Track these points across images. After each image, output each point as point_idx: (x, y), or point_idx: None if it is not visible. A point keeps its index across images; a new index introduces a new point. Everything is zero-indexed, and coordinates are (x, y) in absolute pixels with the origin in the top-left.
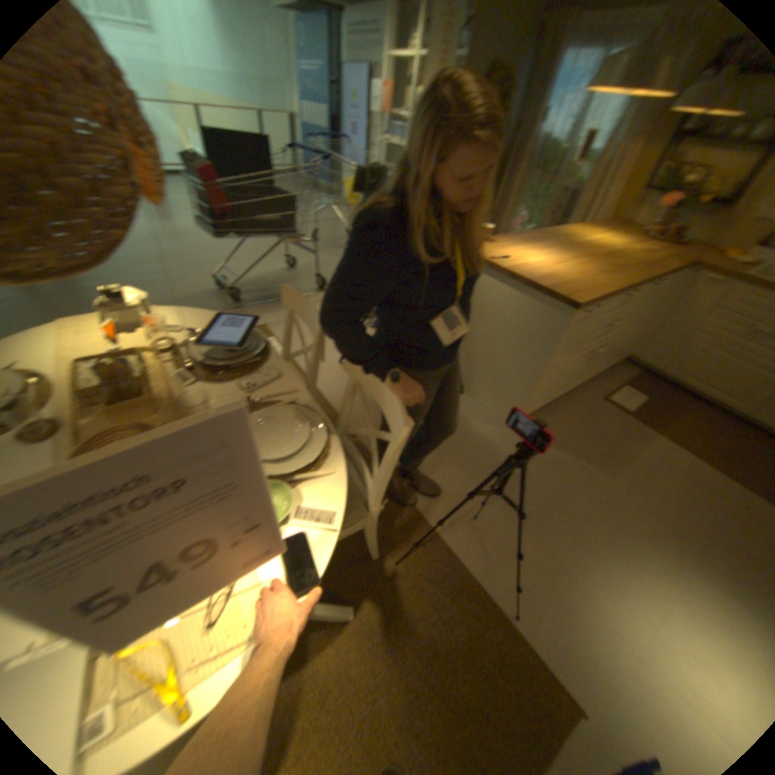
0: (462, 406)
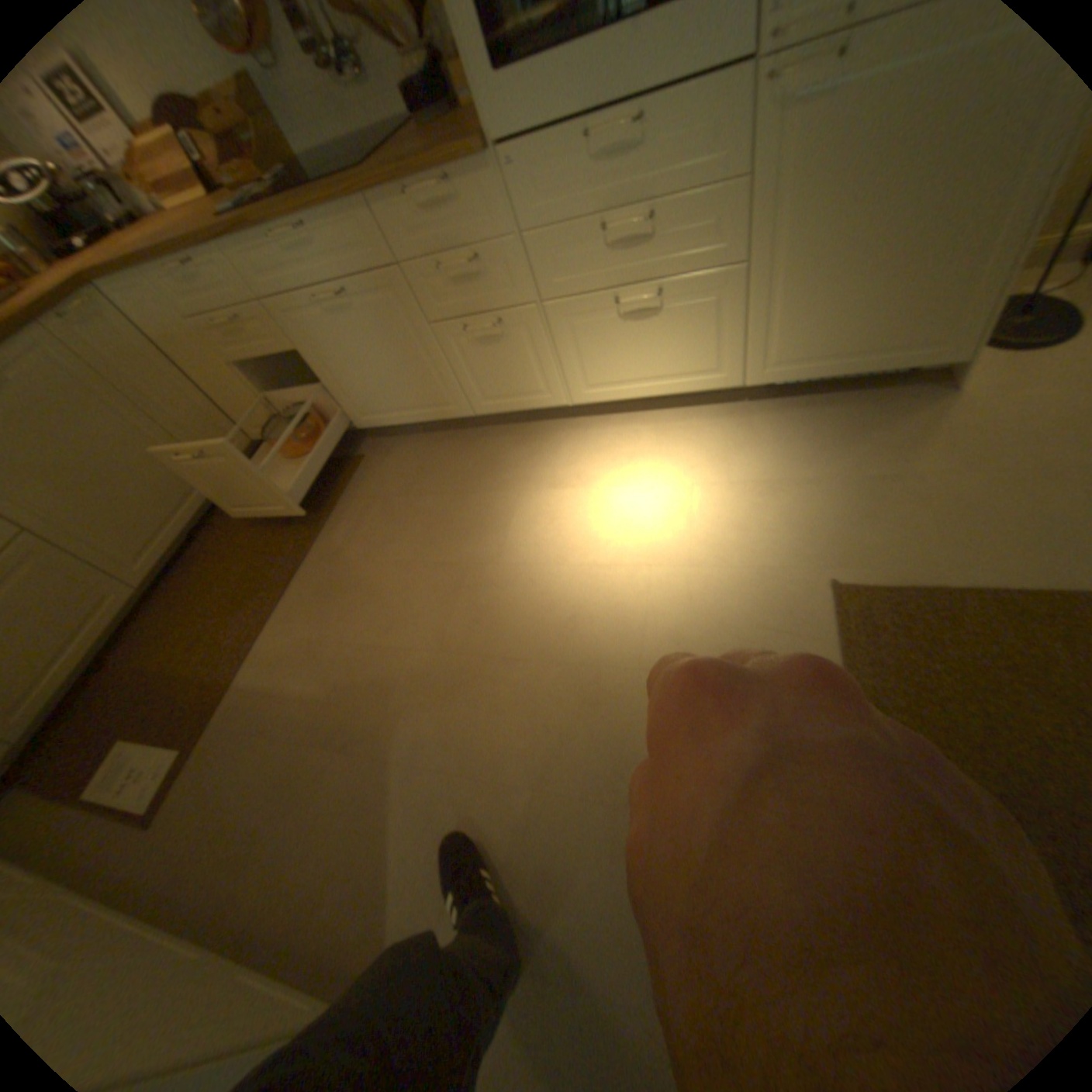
0: None
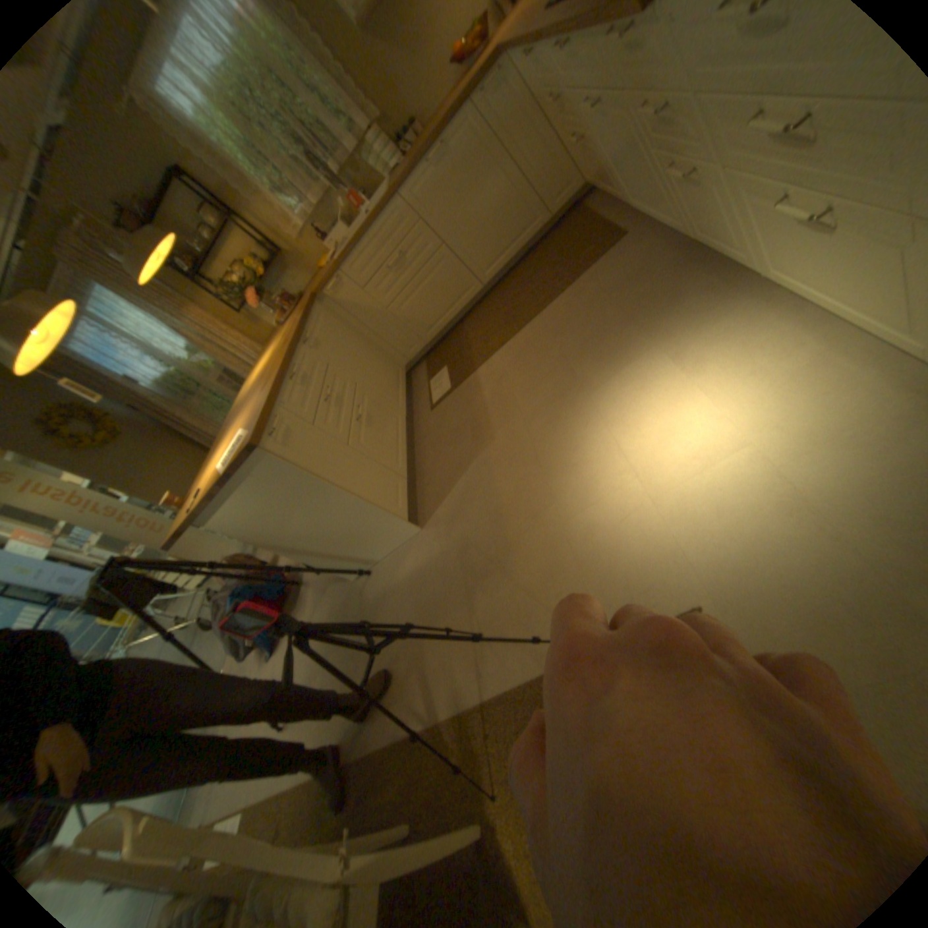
0: (382, 580)
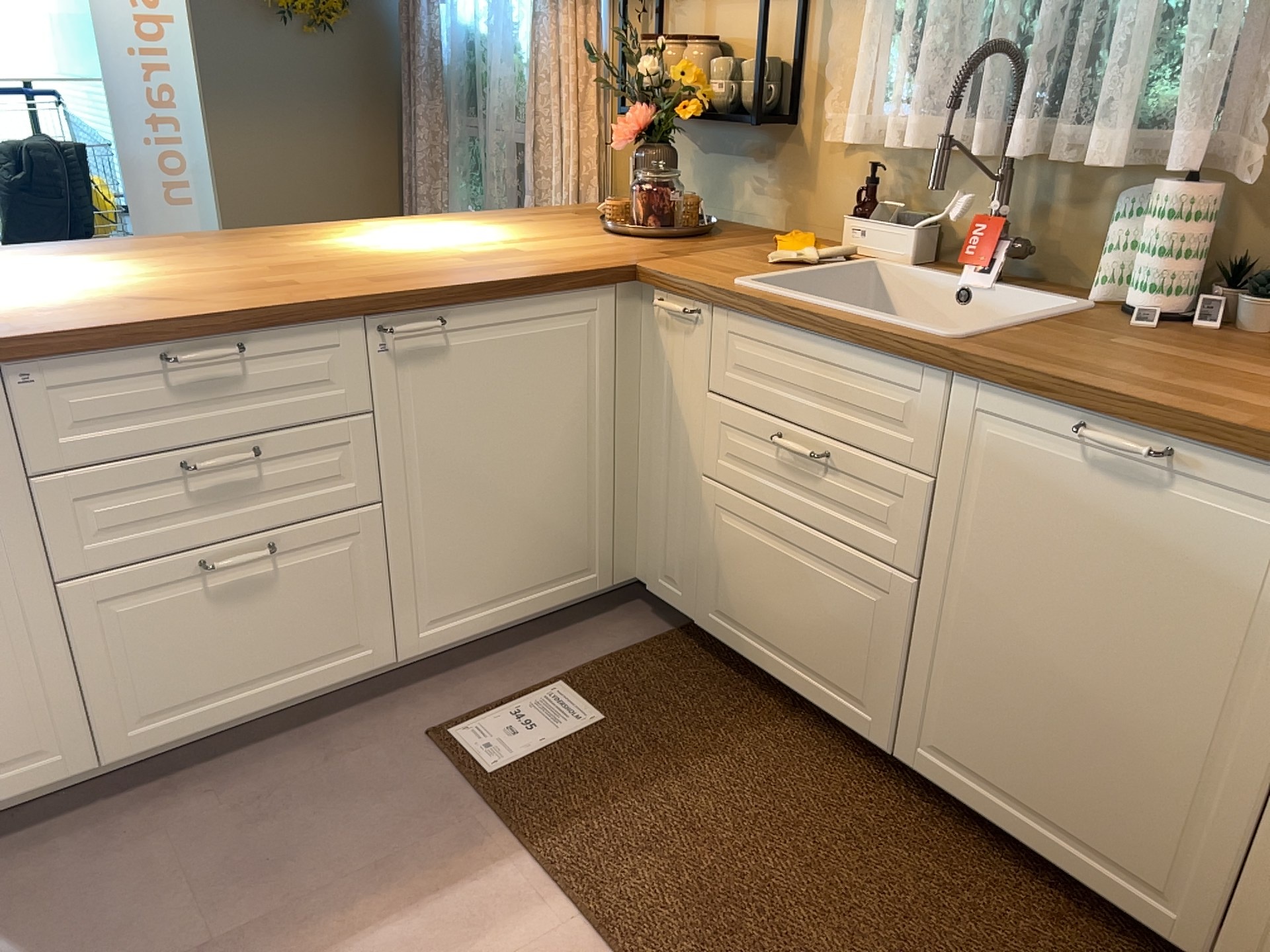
0: None
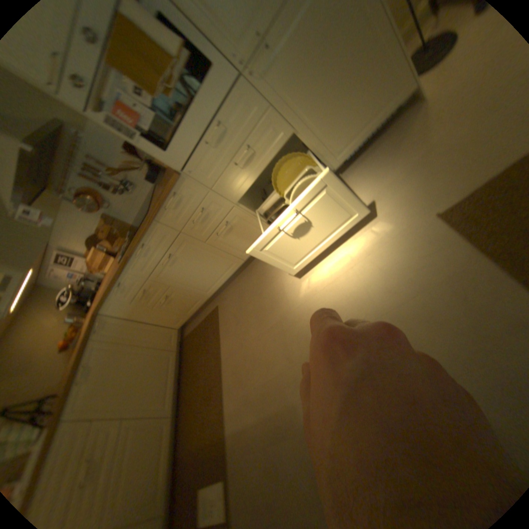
0: None
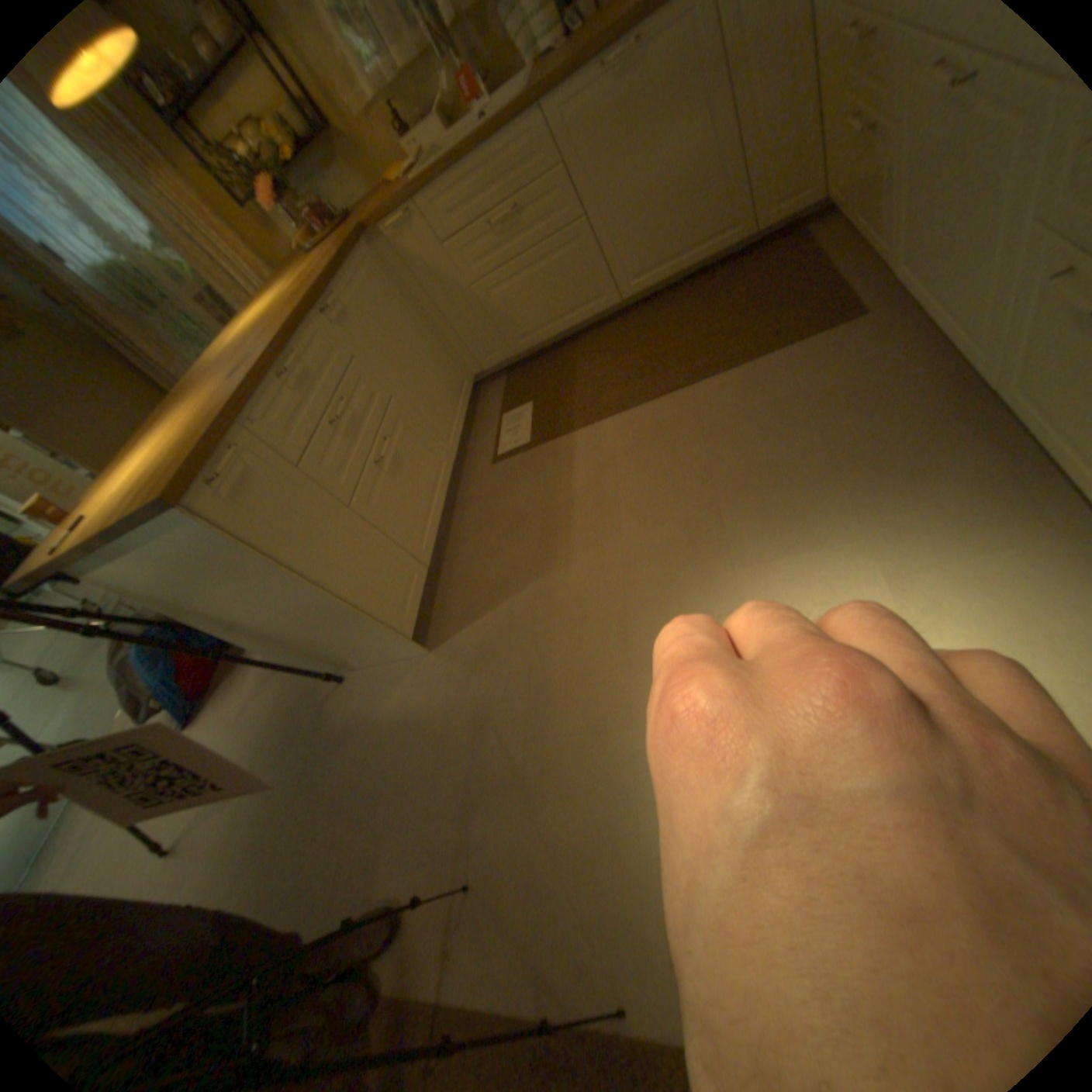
0: (354, 701)
